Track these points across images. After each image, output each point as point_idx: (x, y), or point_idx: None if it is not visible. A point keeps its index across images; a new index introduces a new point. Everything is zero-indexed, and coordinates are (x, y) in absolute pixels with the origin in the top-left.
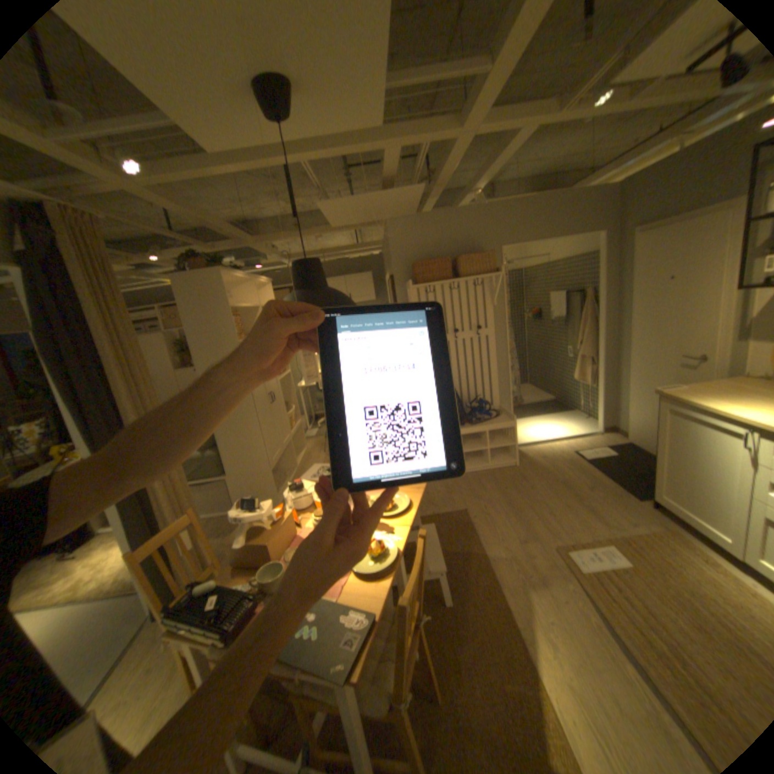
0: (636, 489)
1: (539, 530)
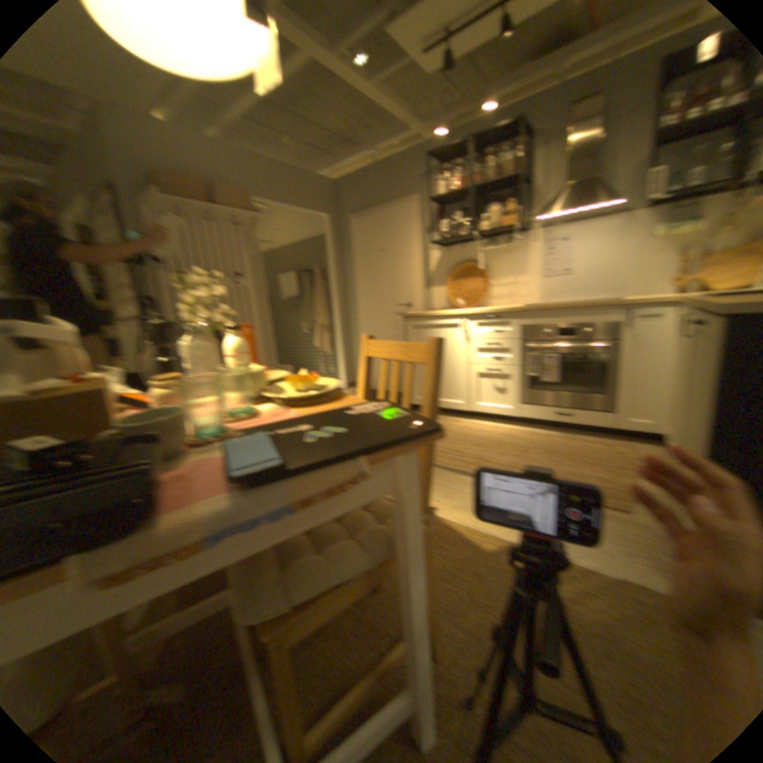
0: None
1: None
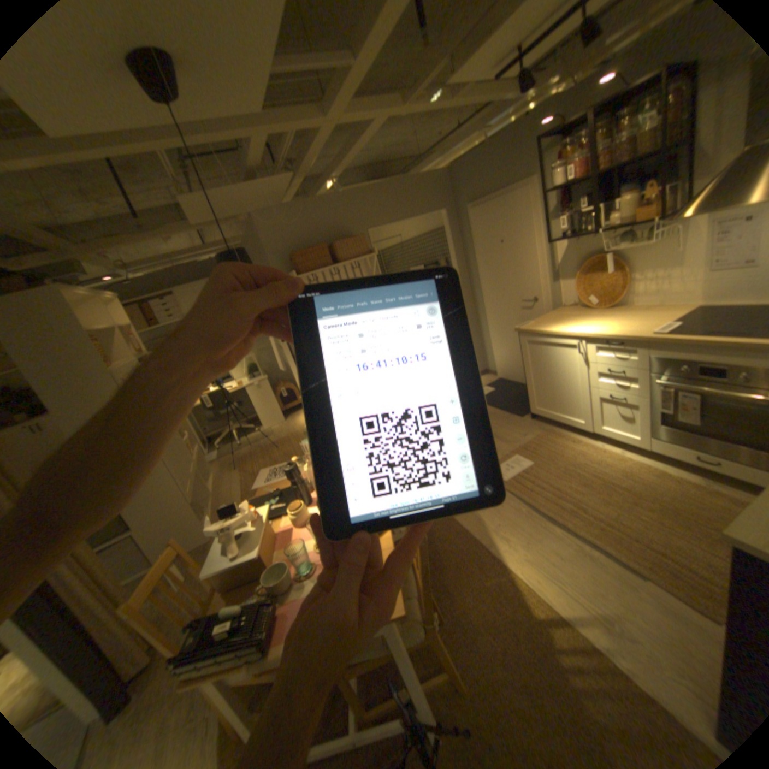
0: (515, 410)
1: None
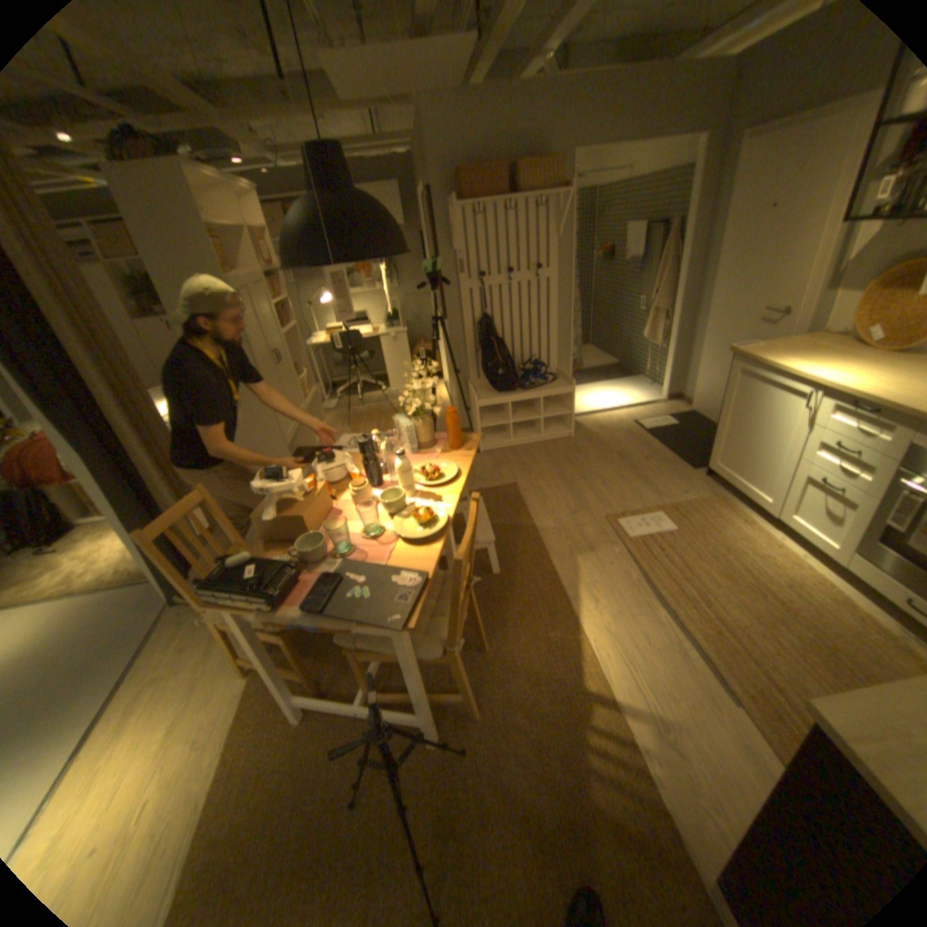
0: (691, 457)
1: (590, 500)
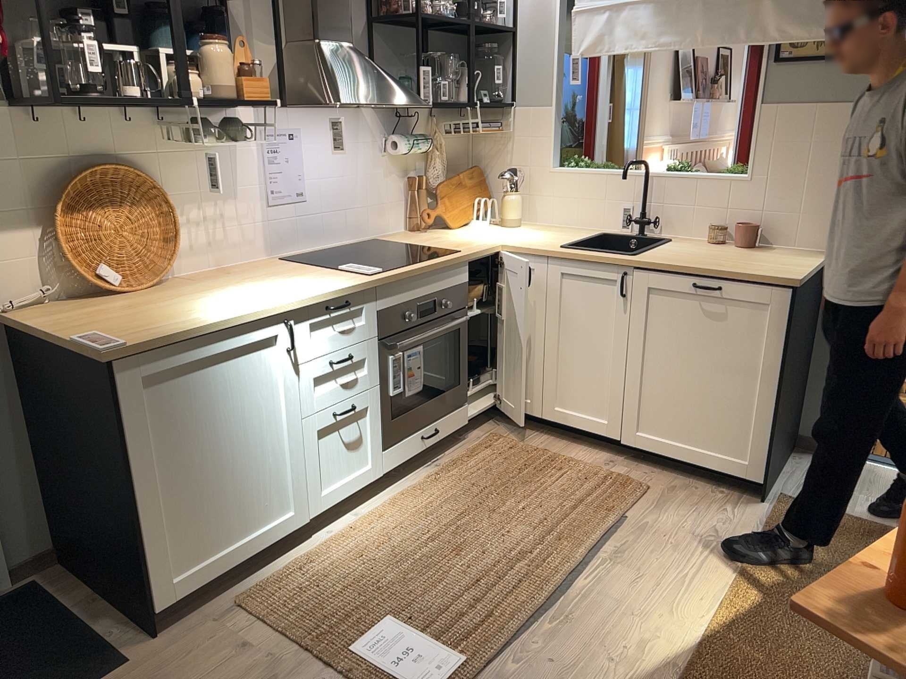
0: None
1: None
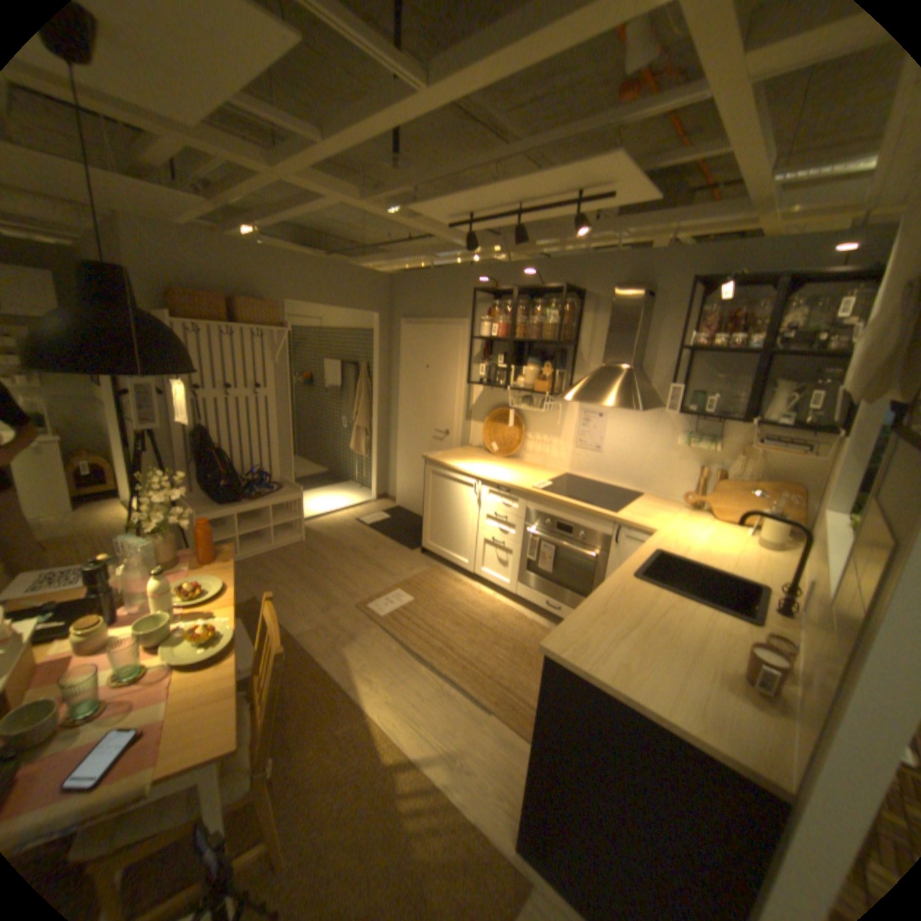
0: (407, 542)
1: (337, 595)
